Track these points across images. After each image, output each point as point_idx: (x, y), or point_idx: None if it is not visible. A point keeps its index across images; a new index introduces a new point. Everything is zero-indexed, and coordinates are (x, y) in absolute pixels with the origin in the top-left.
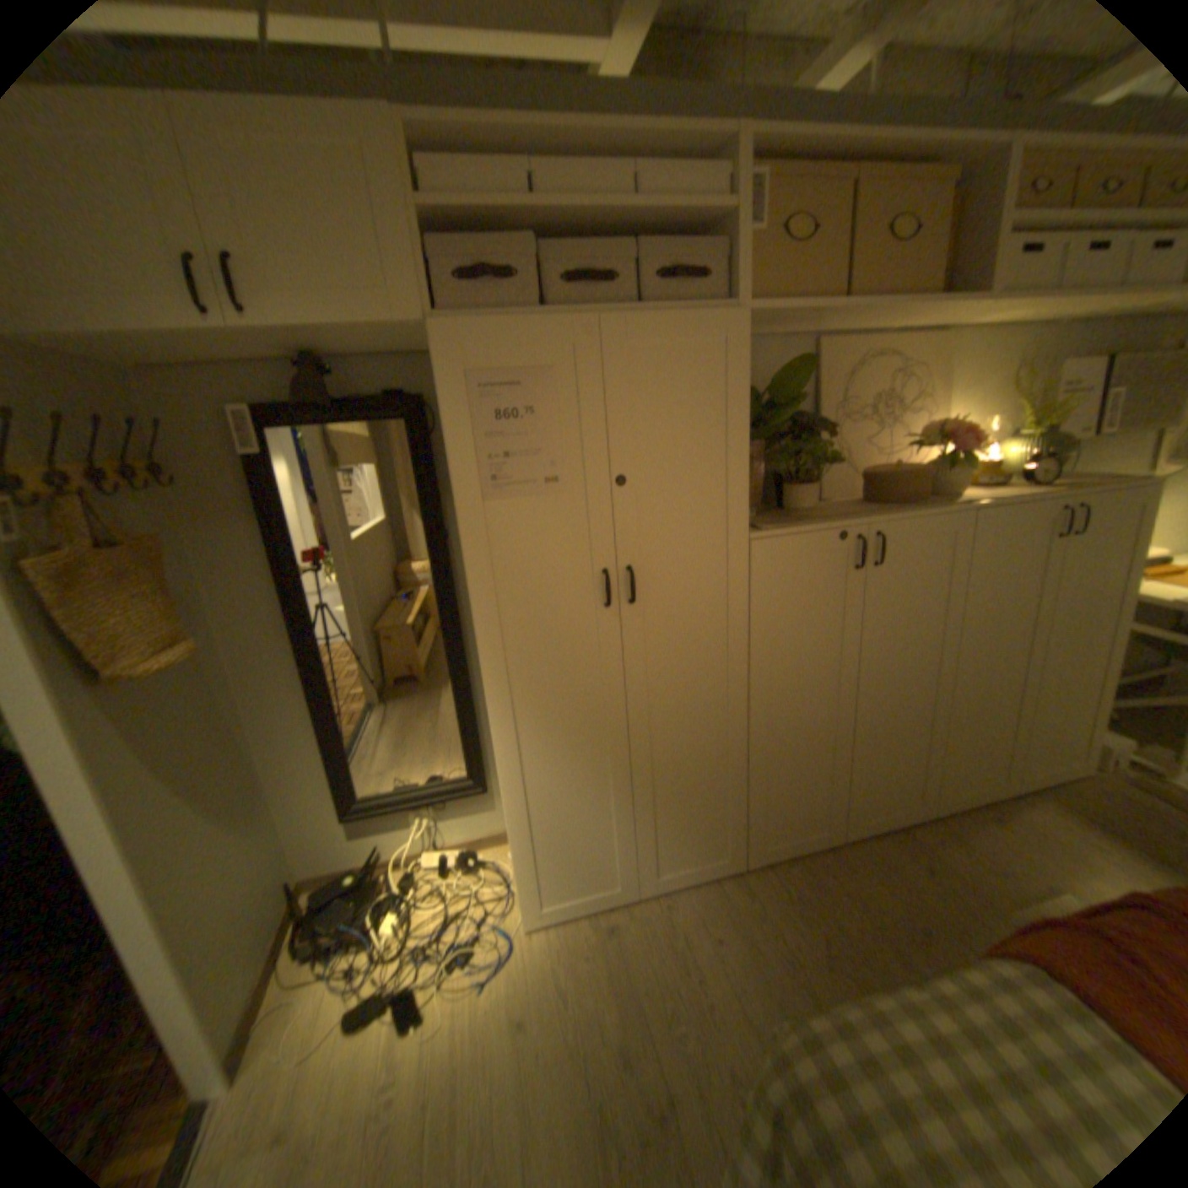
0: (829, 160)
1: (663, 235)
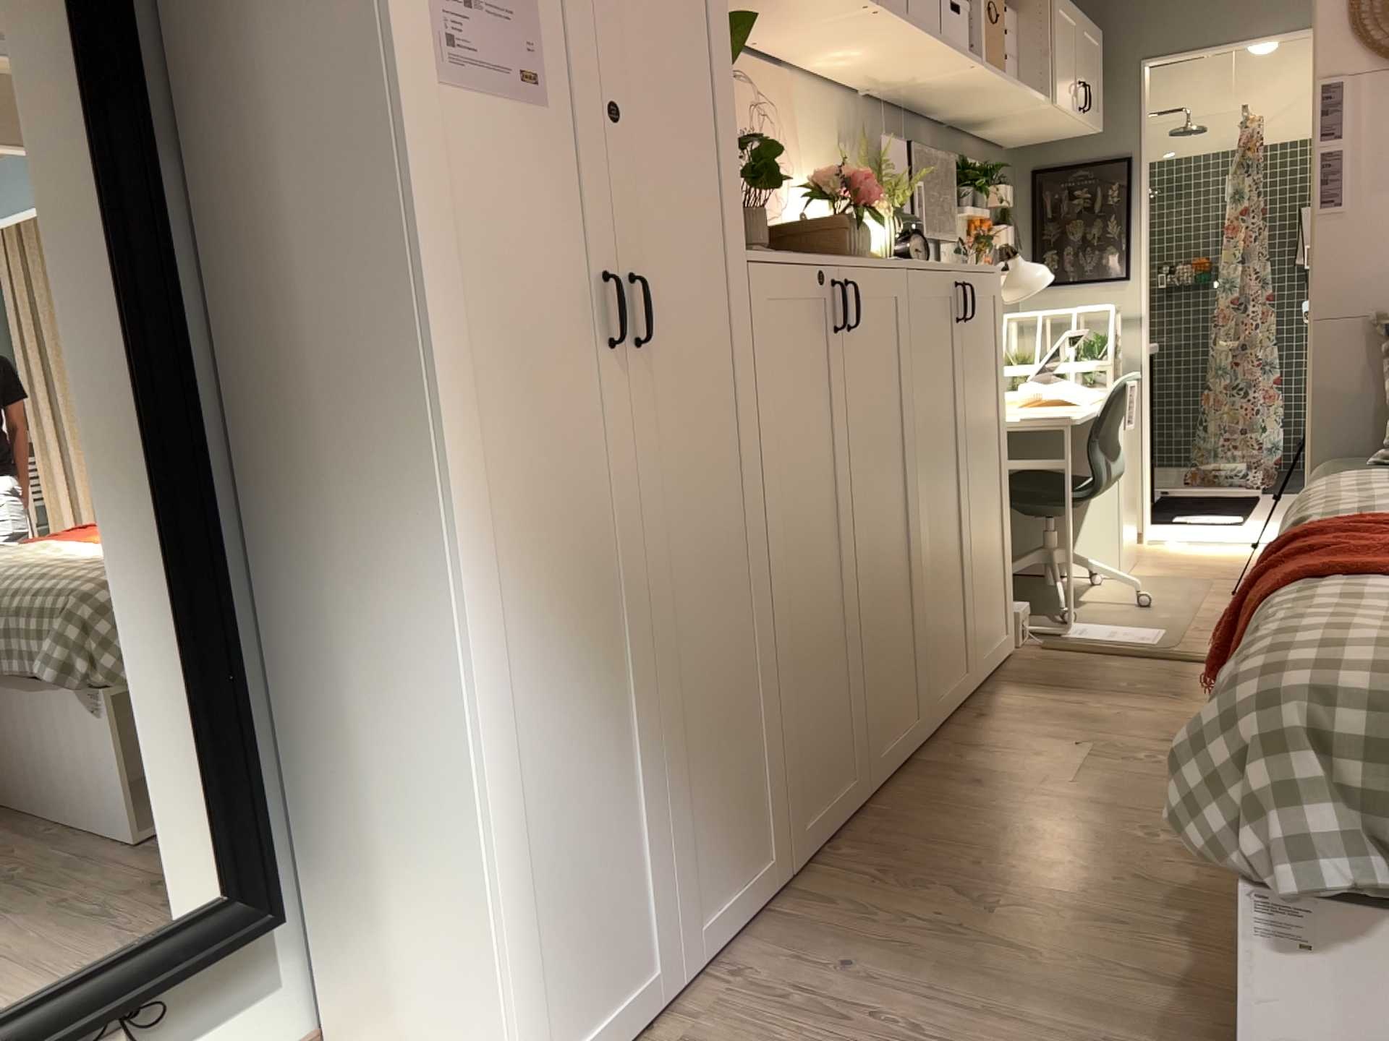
0: None
1: None
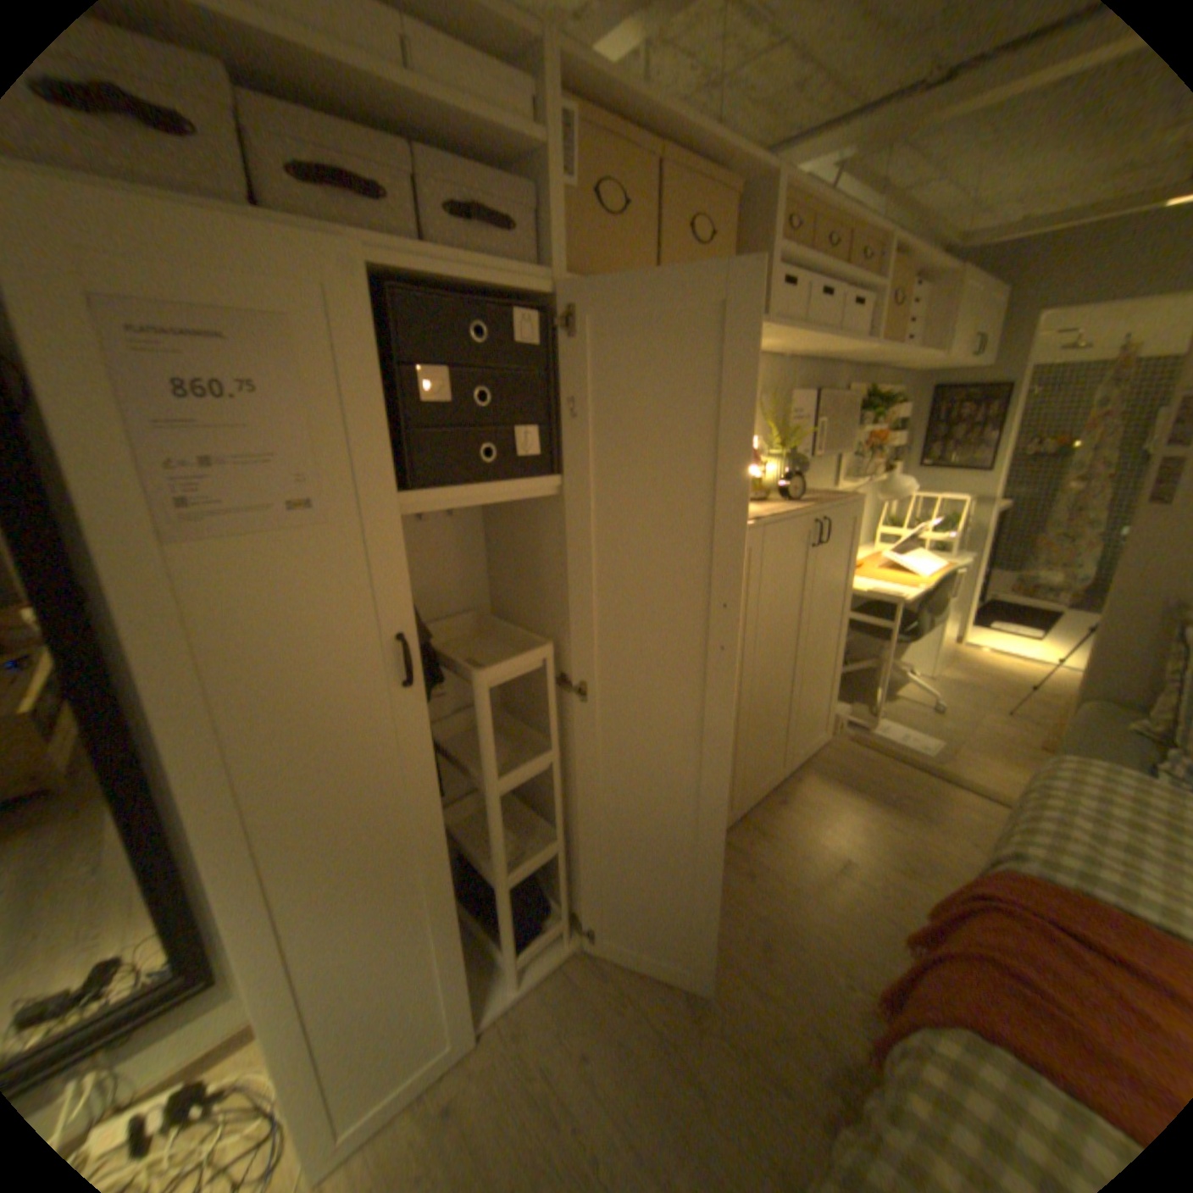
0: (630, 126)
1: (440, 157)
